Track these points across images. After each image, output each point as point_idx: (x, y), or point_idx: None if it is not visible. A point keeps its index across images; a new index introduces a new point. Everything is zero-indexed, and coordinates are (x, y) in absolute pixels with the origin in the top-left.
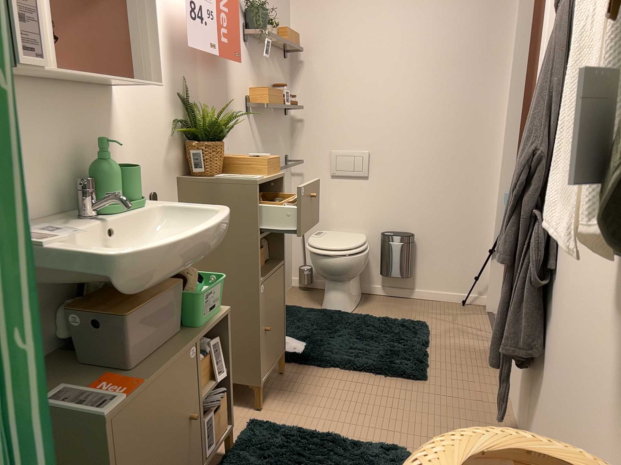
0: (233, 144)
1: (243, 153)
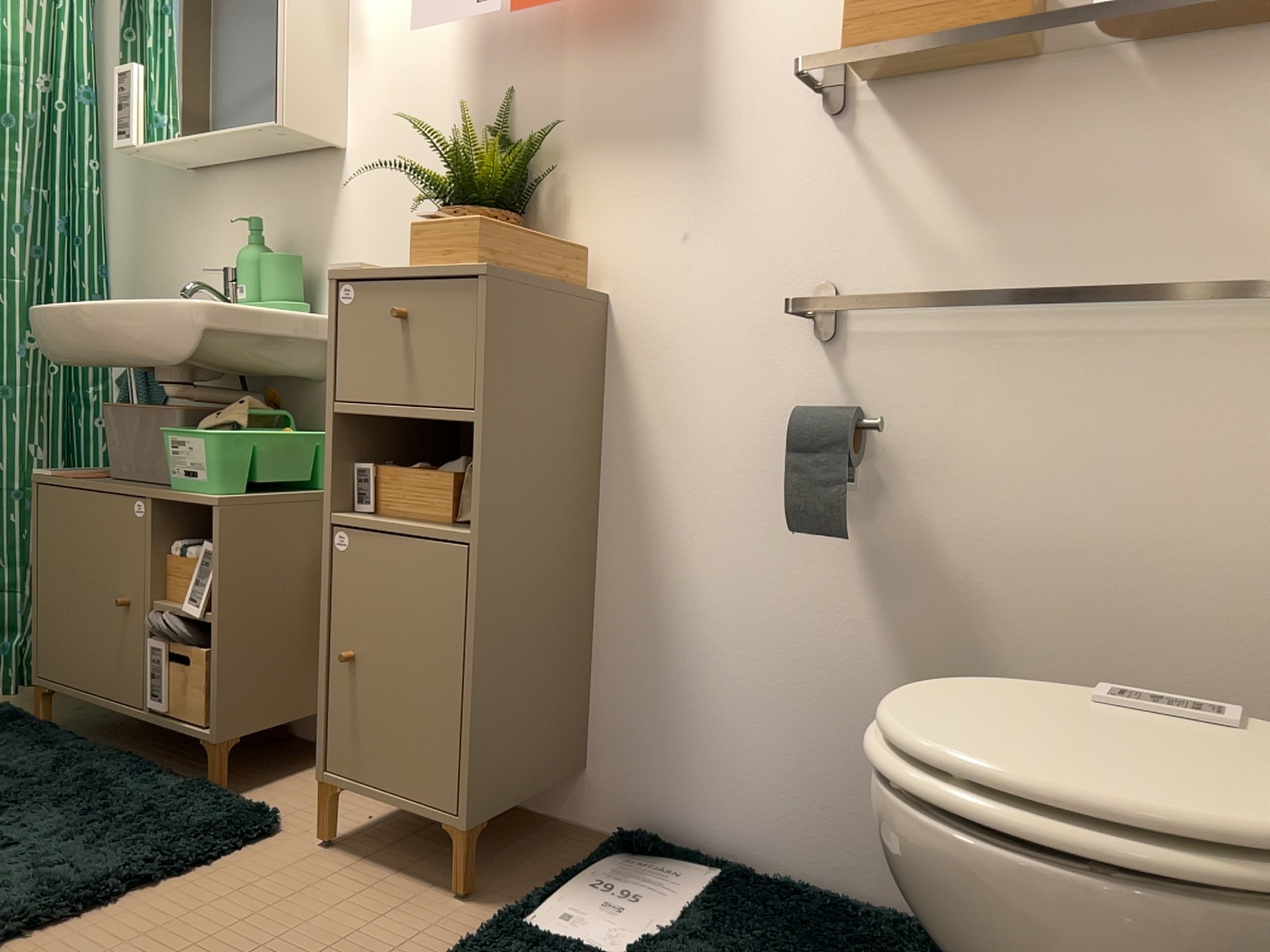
0: (710, 224)
1: (777, 252)
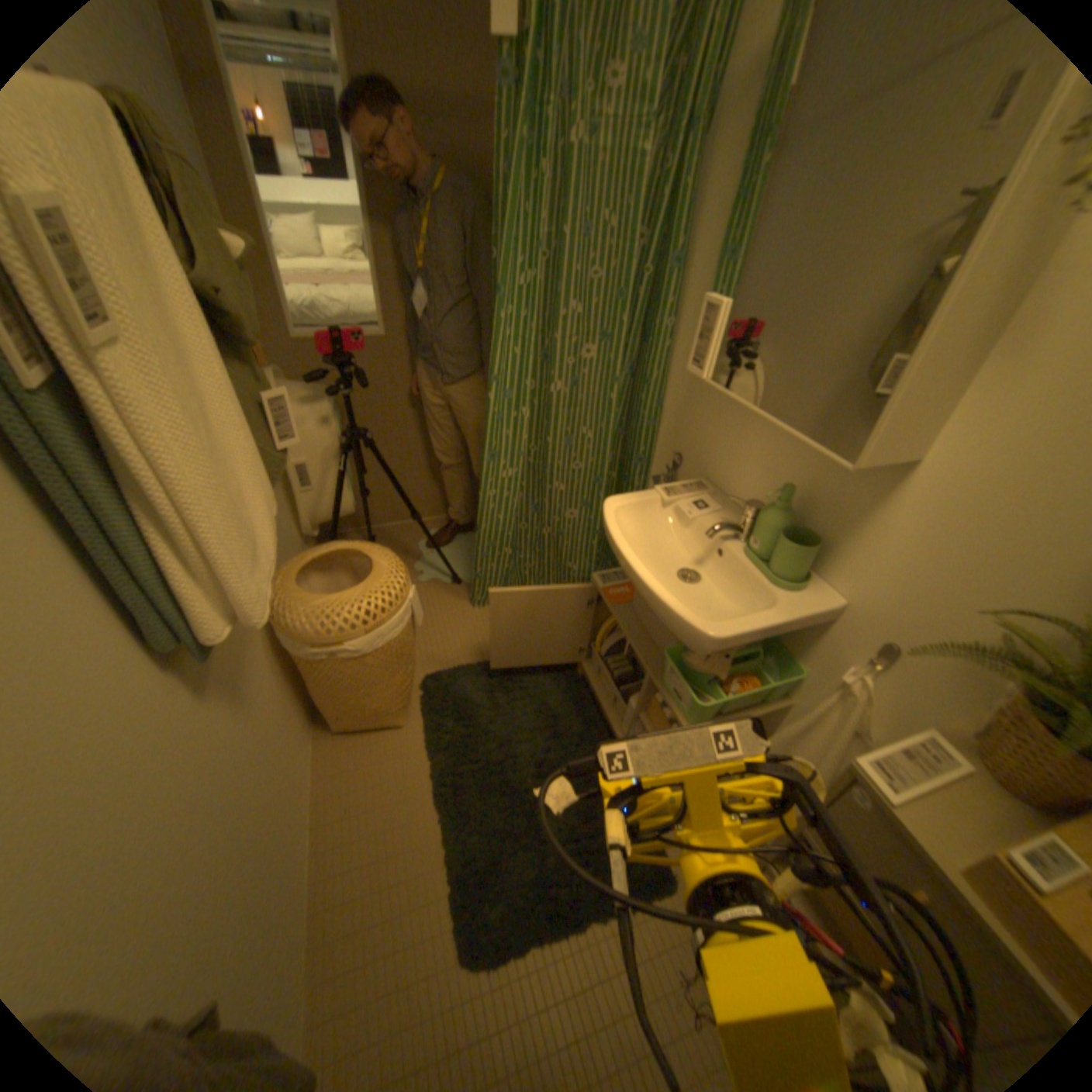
0: None
1: None
